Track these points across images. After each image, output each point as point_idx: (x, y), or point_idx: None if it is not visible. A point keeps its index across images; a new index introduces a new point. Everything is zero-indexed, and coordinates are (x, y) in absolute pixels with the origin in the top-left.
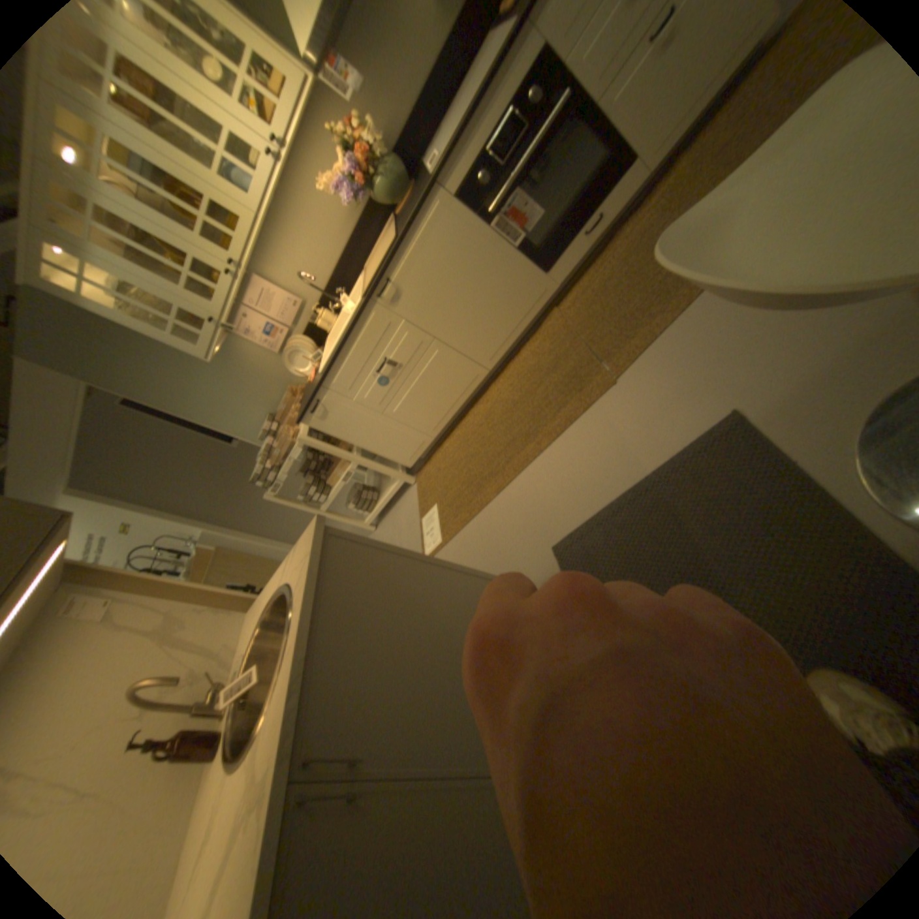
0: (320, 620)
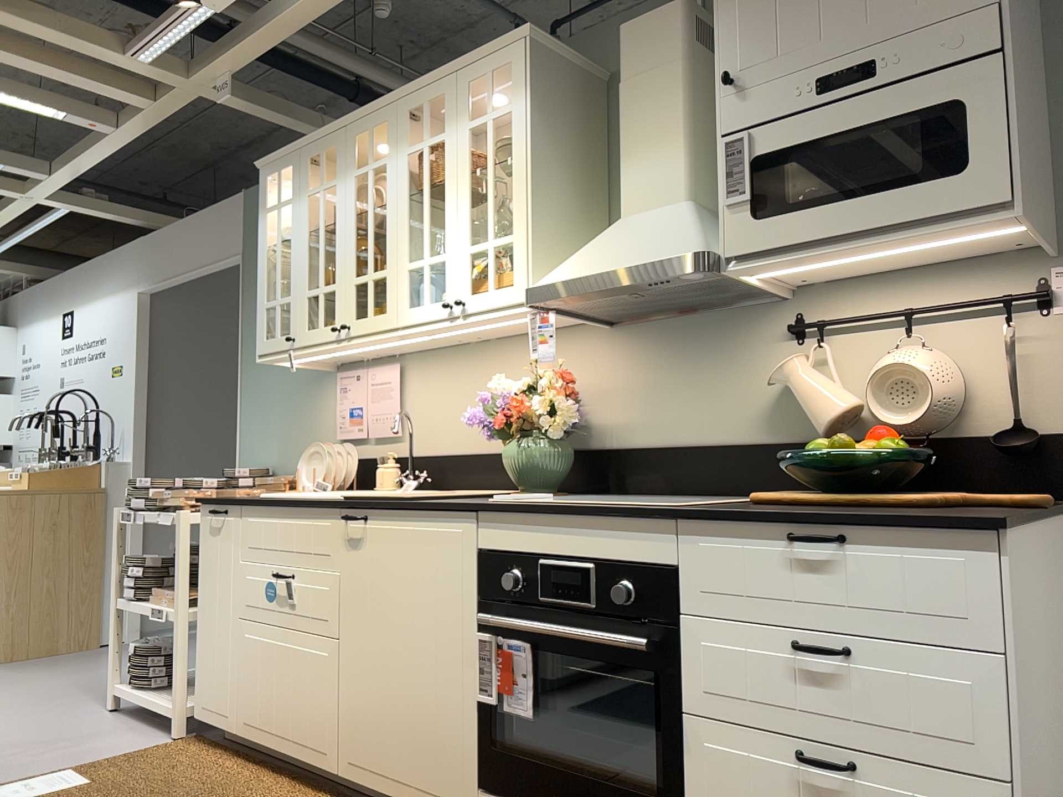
0: None
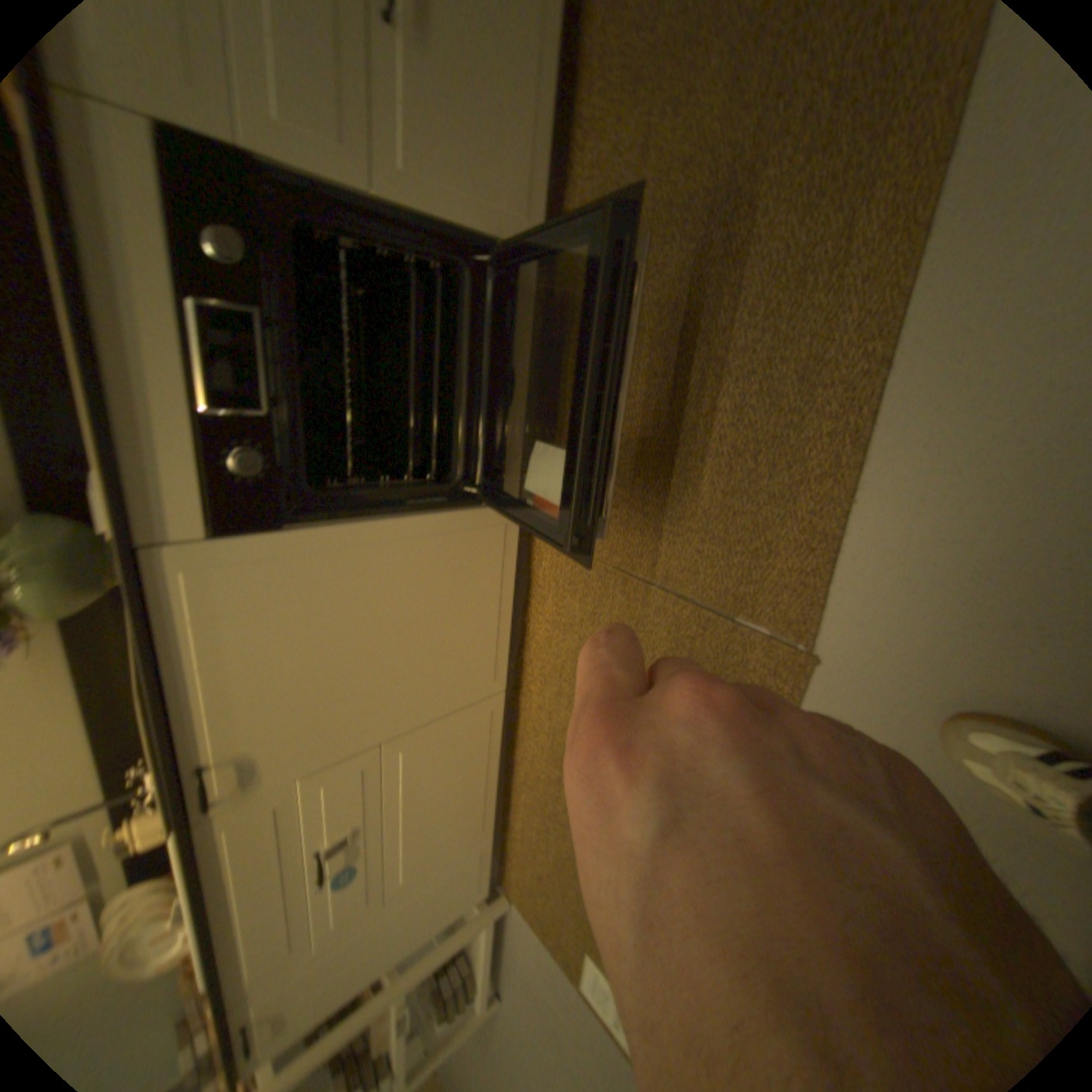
0: None
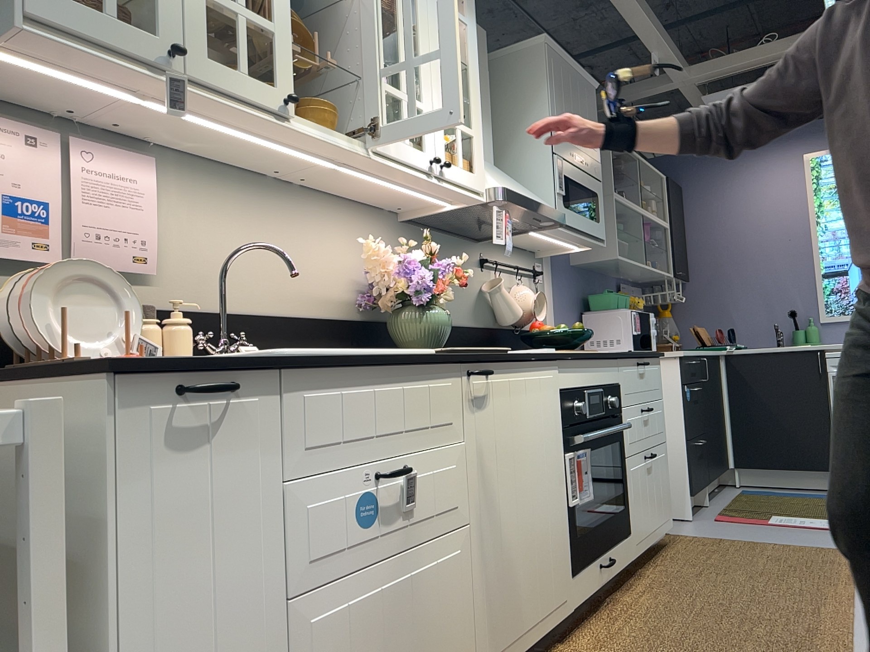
0: None
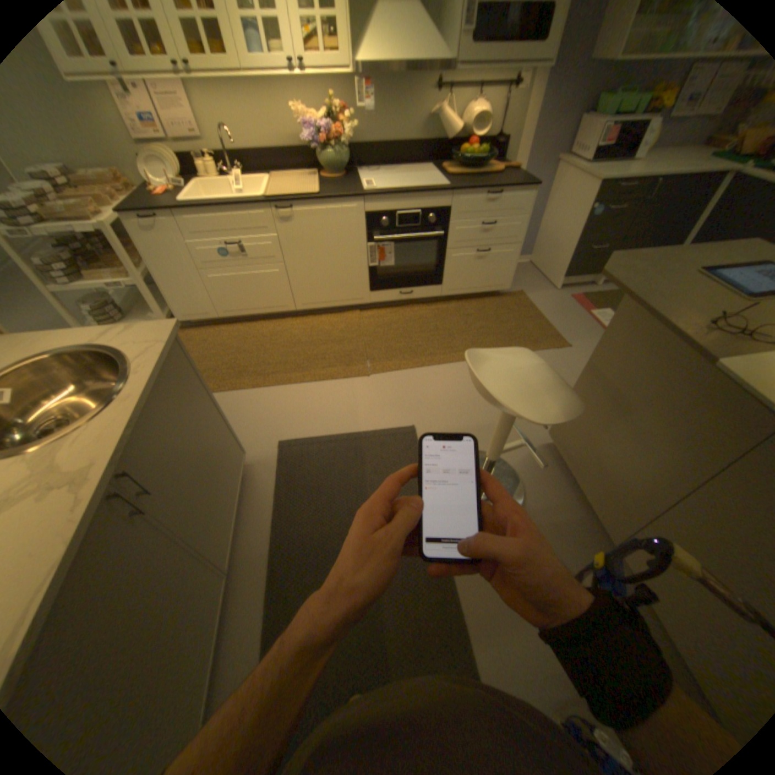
0: (153, 393)
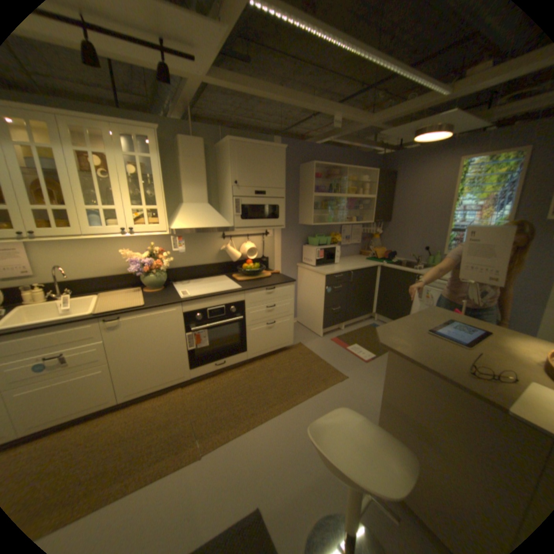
0: None
